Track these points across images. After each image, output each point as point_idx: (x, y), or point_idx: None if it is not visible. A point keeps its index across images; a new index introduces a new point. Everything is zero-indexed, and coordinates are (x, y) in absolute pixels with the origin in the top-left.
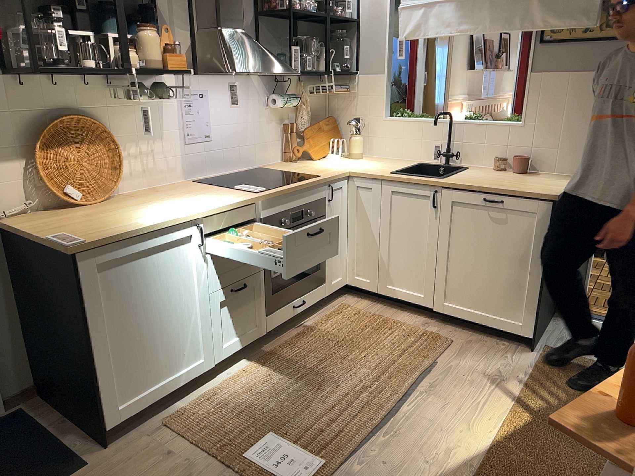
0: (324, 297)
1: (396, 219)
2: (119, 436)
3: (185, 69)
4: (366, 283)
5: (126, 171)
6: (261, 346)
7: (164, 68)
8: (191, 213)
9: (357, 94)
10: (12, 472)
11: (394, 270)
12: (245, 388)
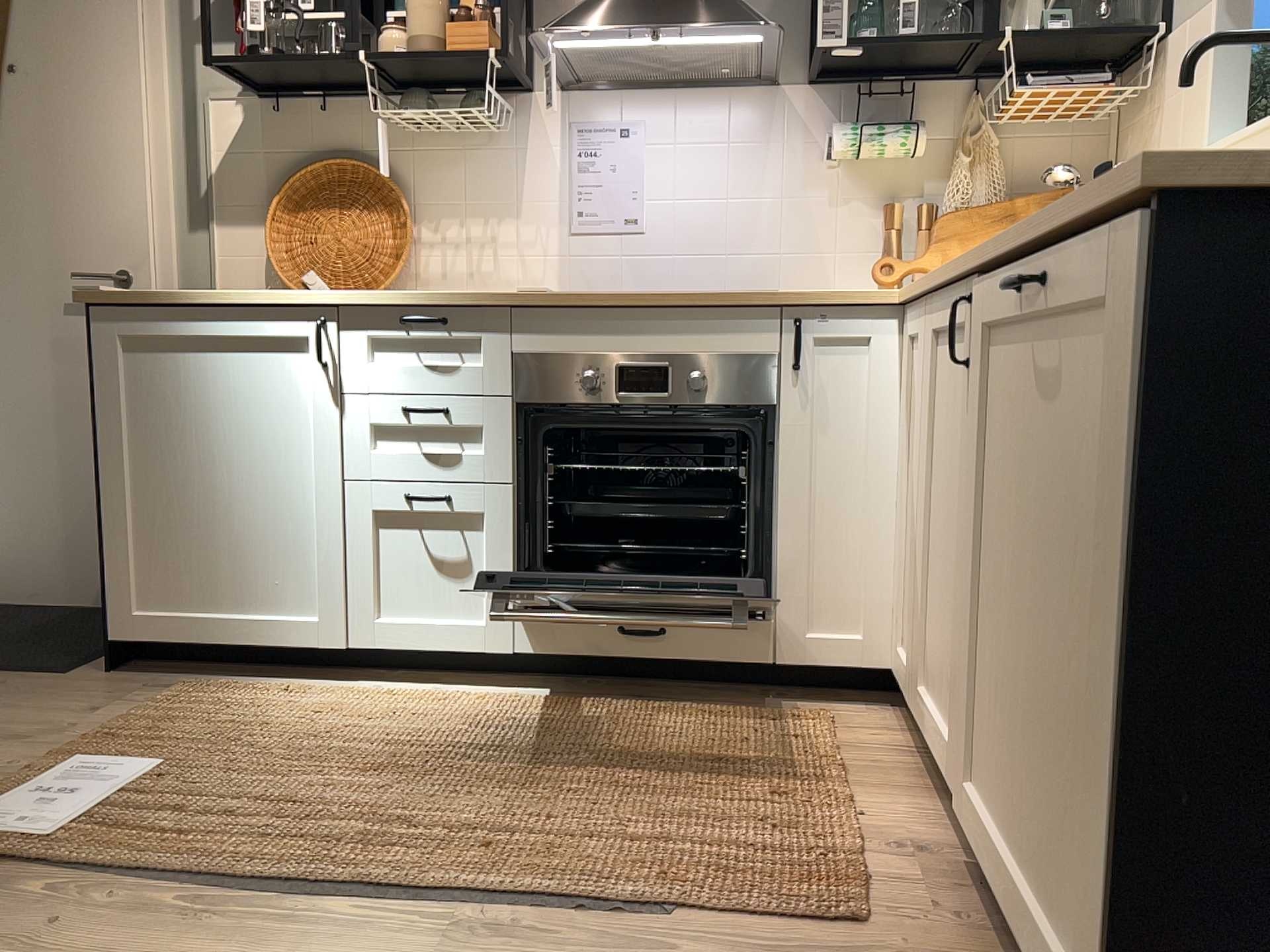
0: (761, 660)
1: (944, 438)
2: (143, 671)
3: (484, 50)
4: (907, 672)
5: (433, 269)
6: (511, 687)
7: (440, 51)
8: (310, 293)
9: (1159, 101)
10: (45, 645)
11: (936, 629)
12: (321, 709)
